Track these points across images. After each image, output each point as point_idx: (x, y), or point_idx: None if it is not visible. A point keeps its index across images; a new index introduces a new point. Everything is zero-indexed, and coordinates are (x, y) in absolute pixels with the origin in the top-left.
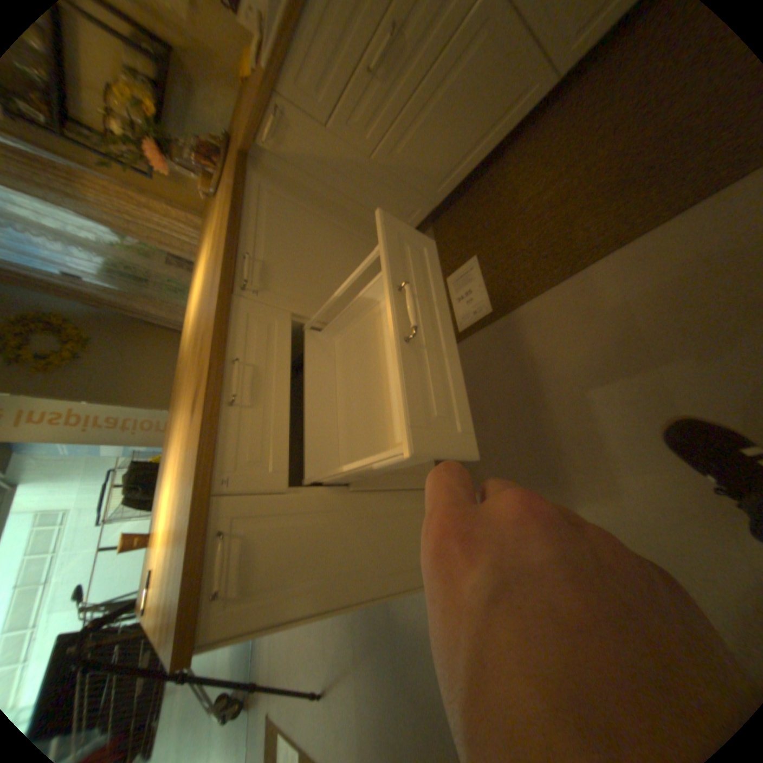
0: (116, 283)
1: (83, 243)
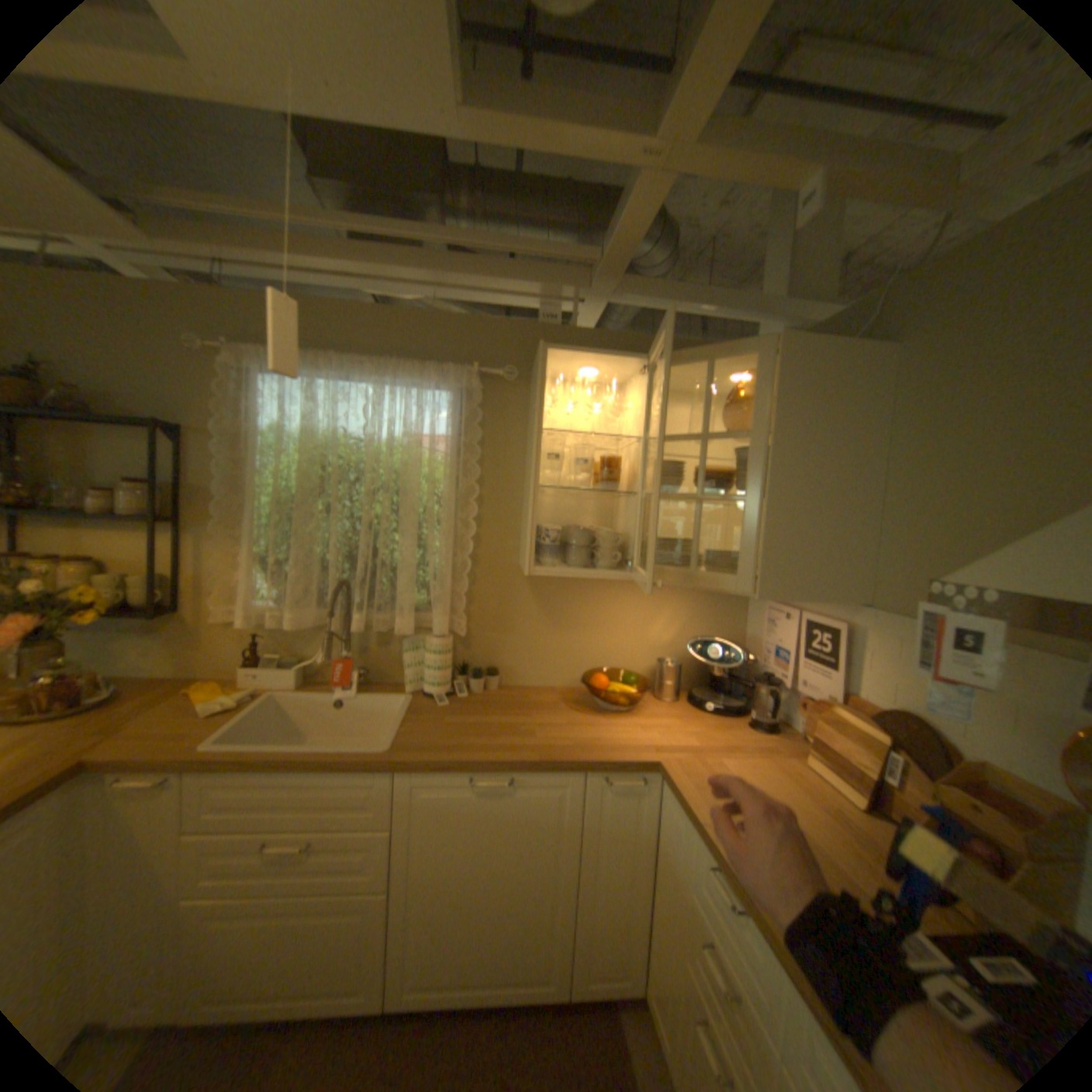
0: None
1: None
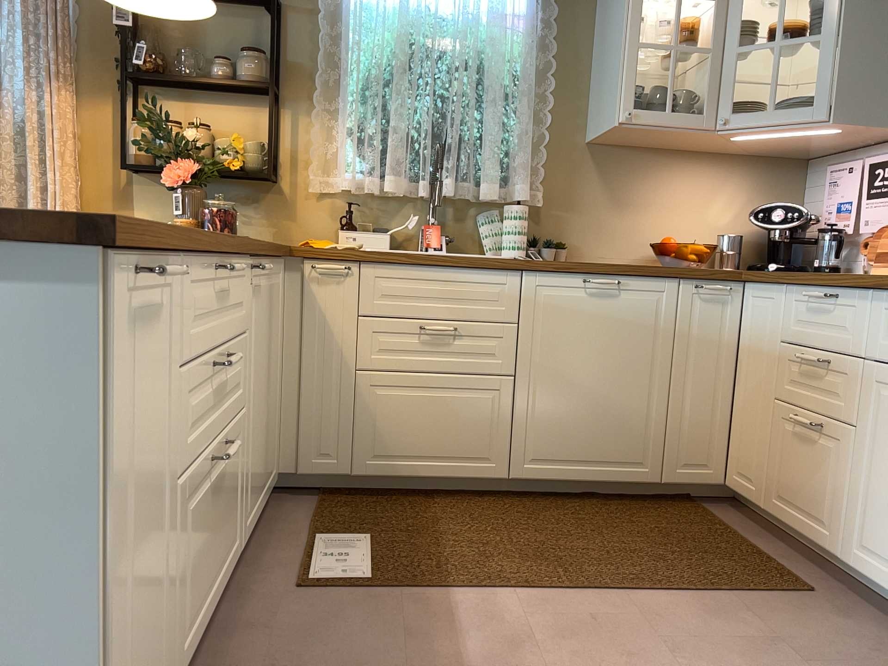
0: None
1: None
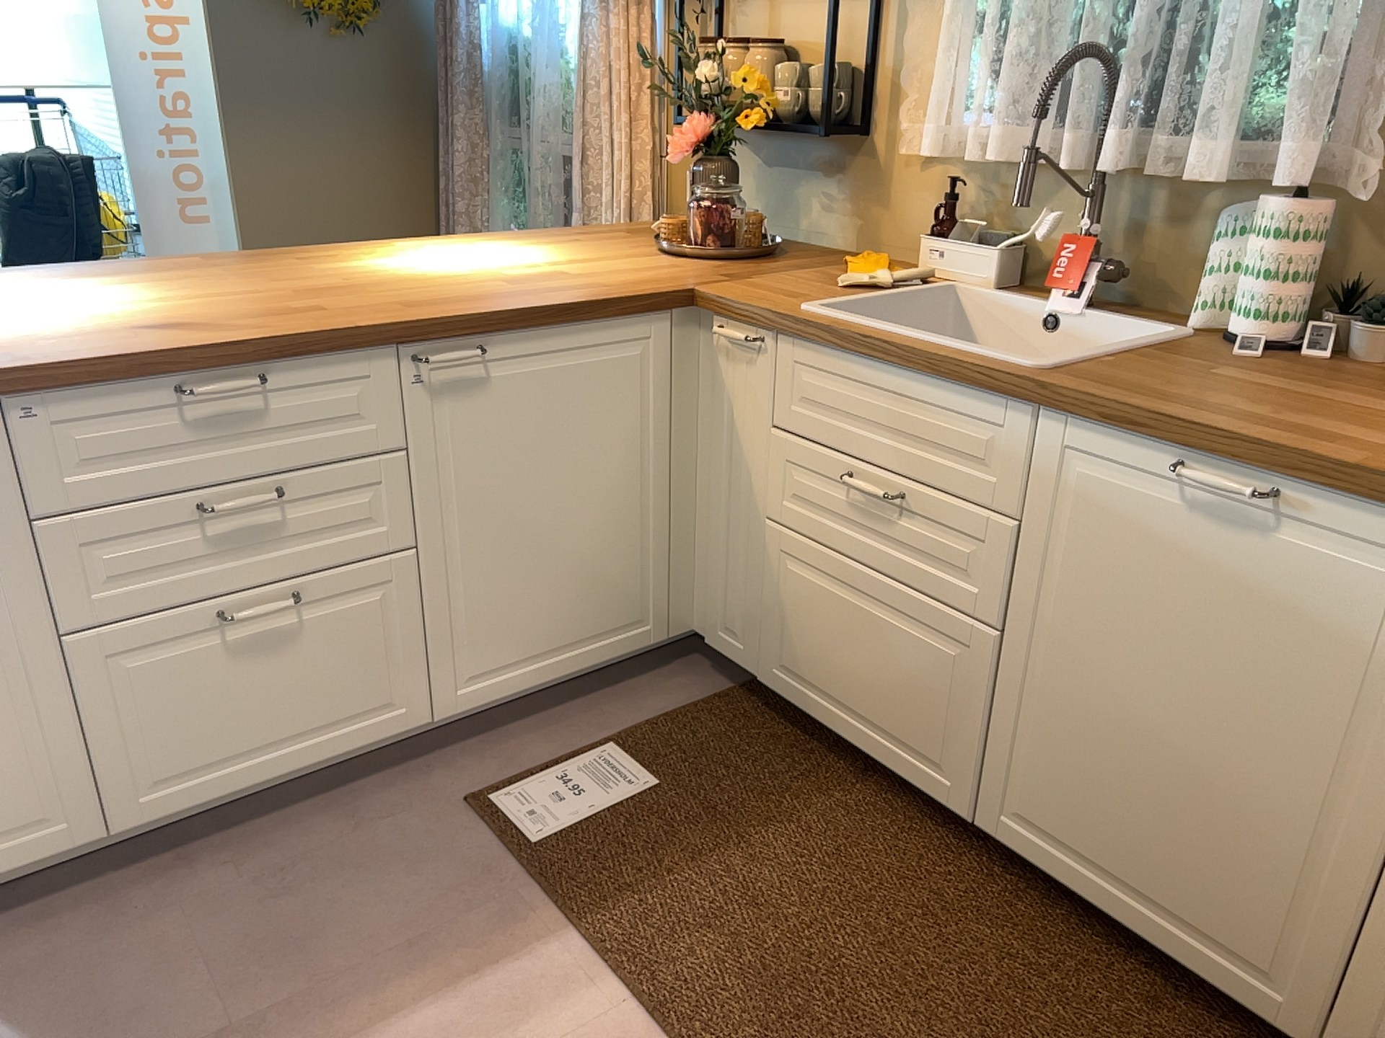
0: (498, 65)
1: (545, 4)
